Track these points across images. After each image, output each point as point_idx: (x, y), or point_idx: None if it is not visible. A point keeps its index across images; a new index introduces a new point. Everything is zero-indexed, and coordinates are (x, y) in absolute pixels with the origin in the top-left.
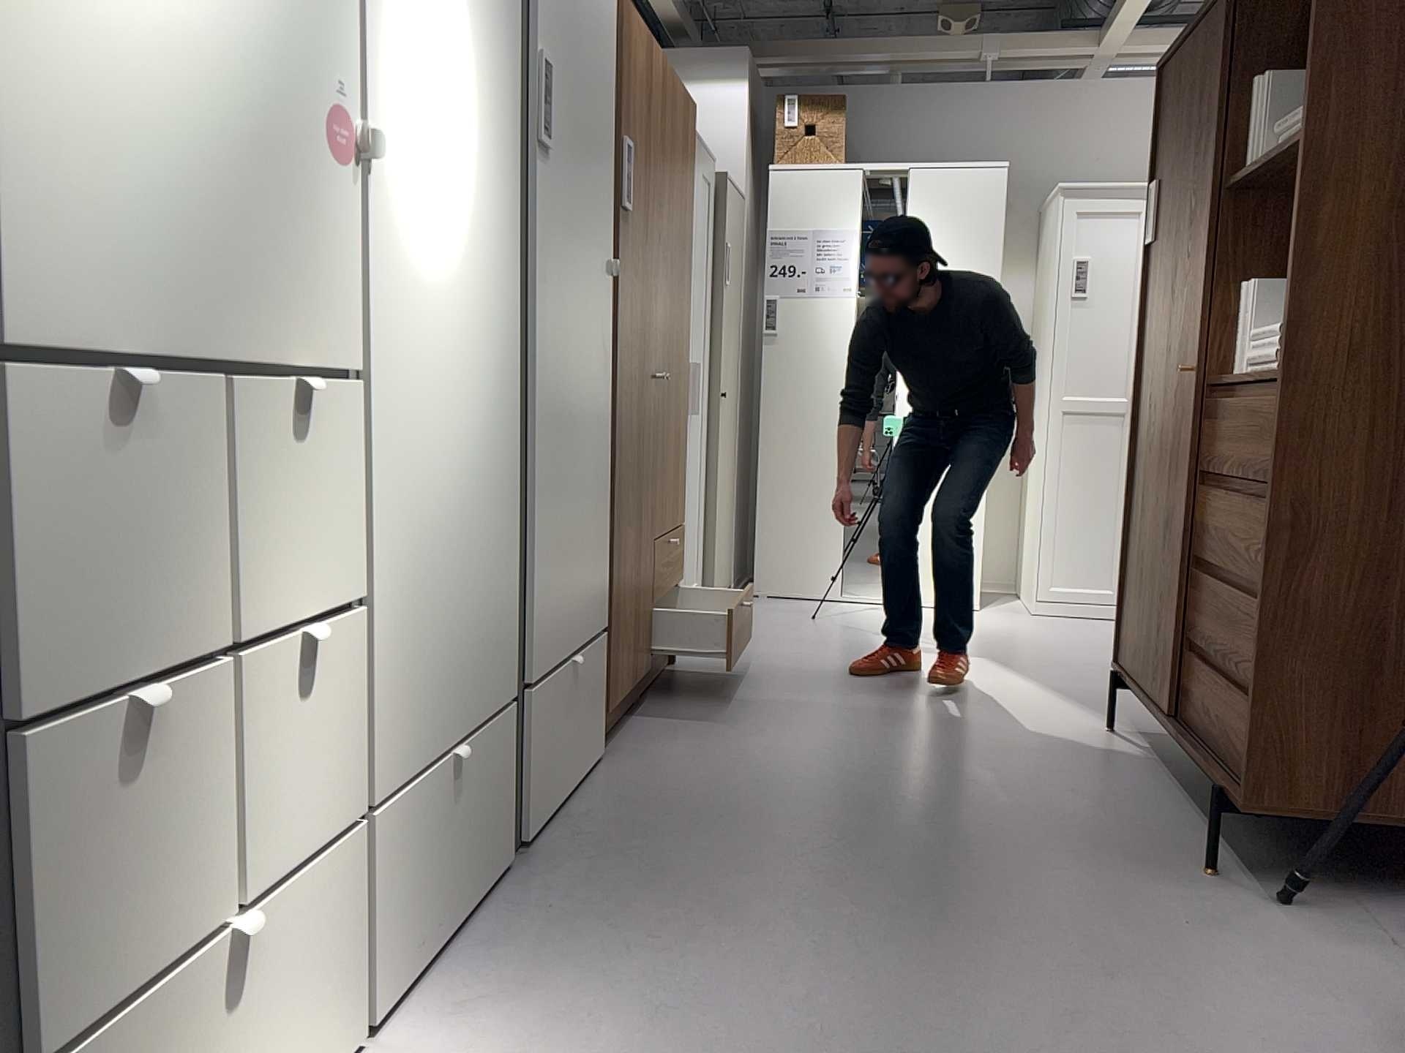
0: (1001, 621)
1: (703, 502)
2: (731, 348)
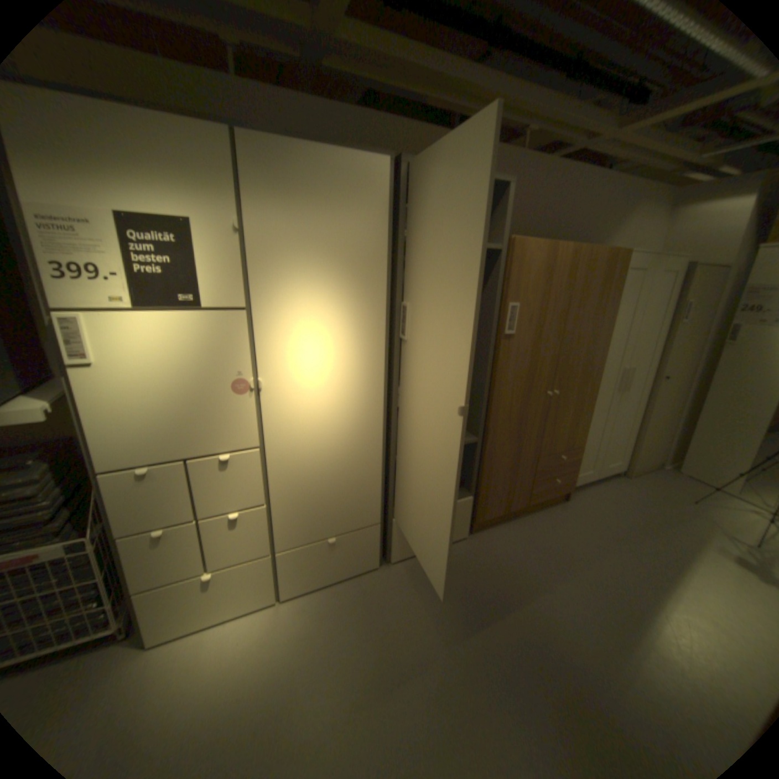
0: None
1: (638, 428)
2: (687, 353)
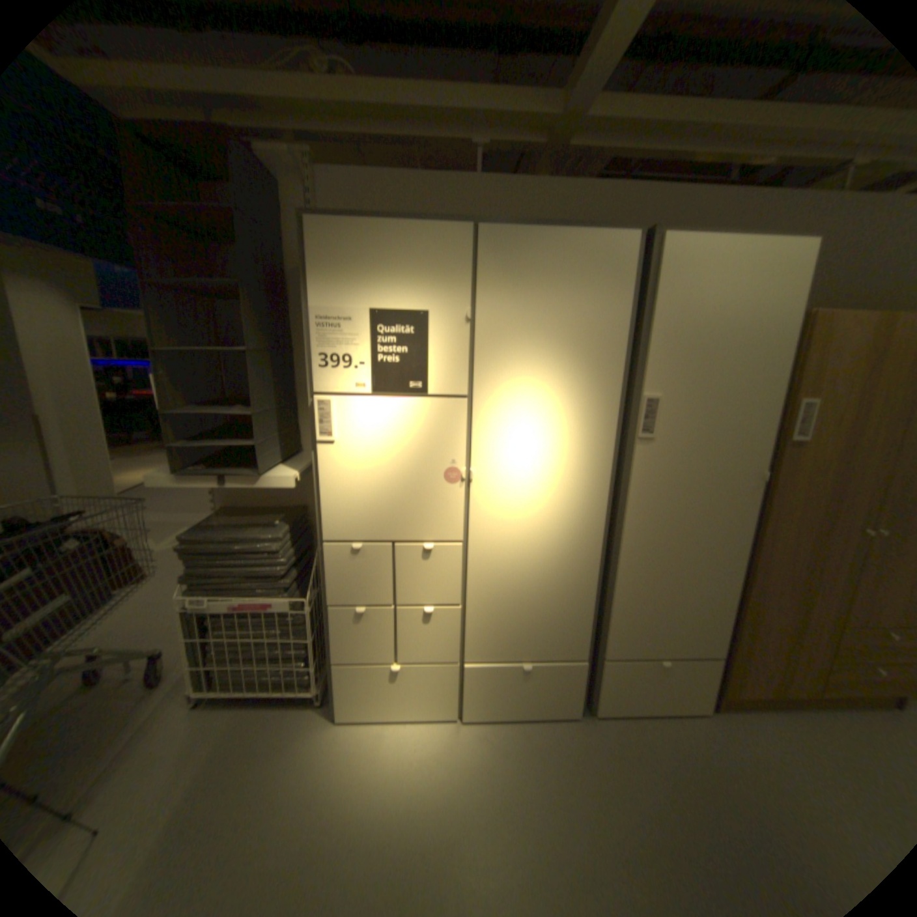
0: None
1: None
2: None
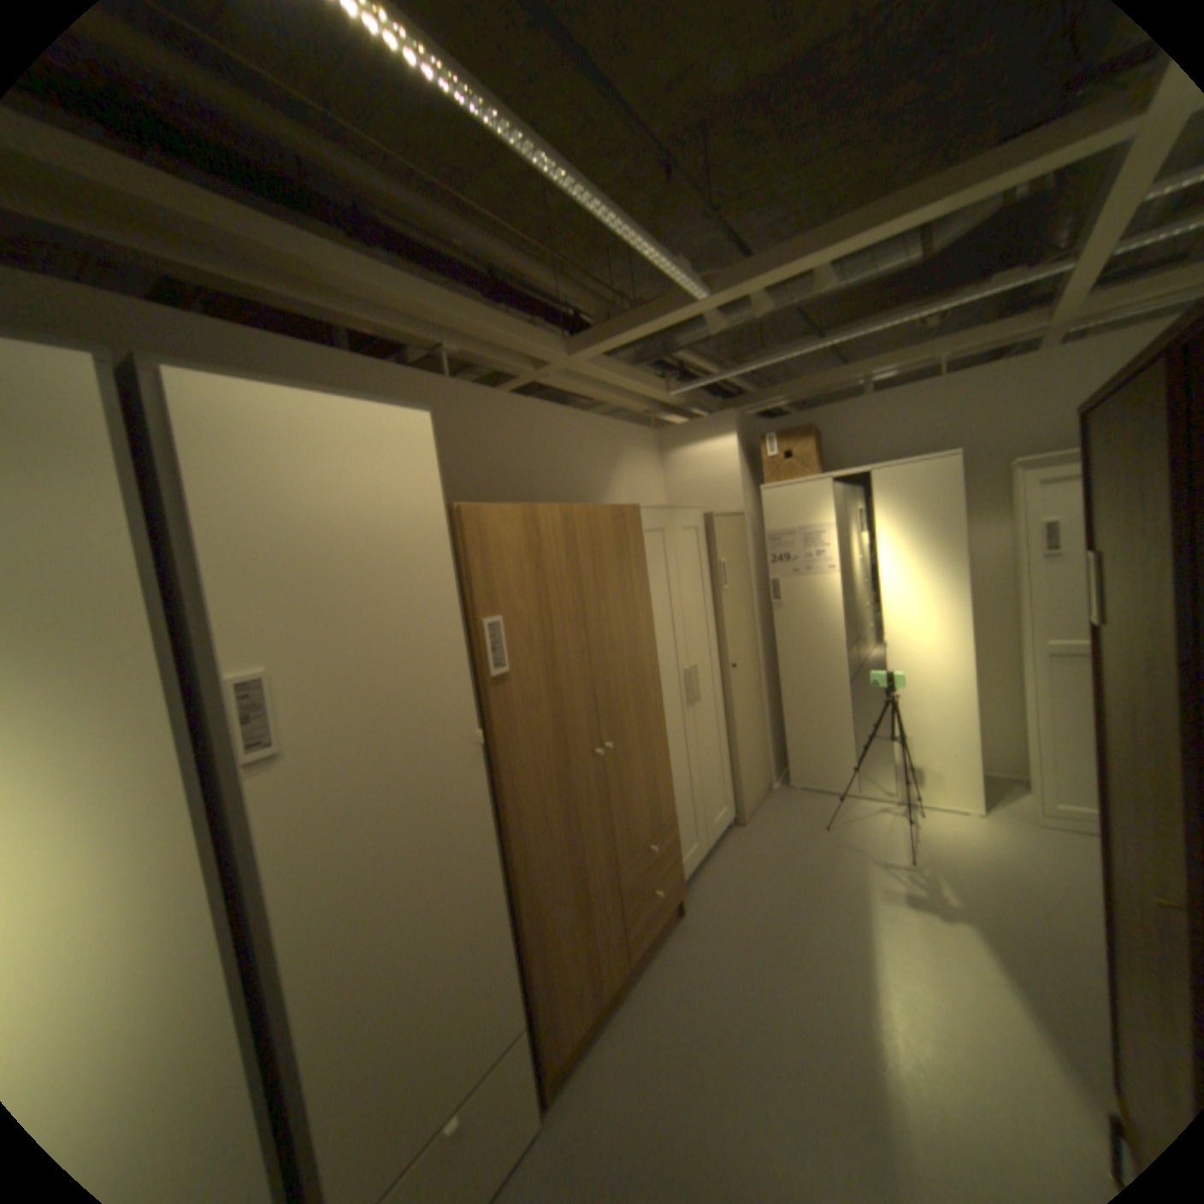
0: (1005, 837)
1: (725, 748)
2: (740, 628)
